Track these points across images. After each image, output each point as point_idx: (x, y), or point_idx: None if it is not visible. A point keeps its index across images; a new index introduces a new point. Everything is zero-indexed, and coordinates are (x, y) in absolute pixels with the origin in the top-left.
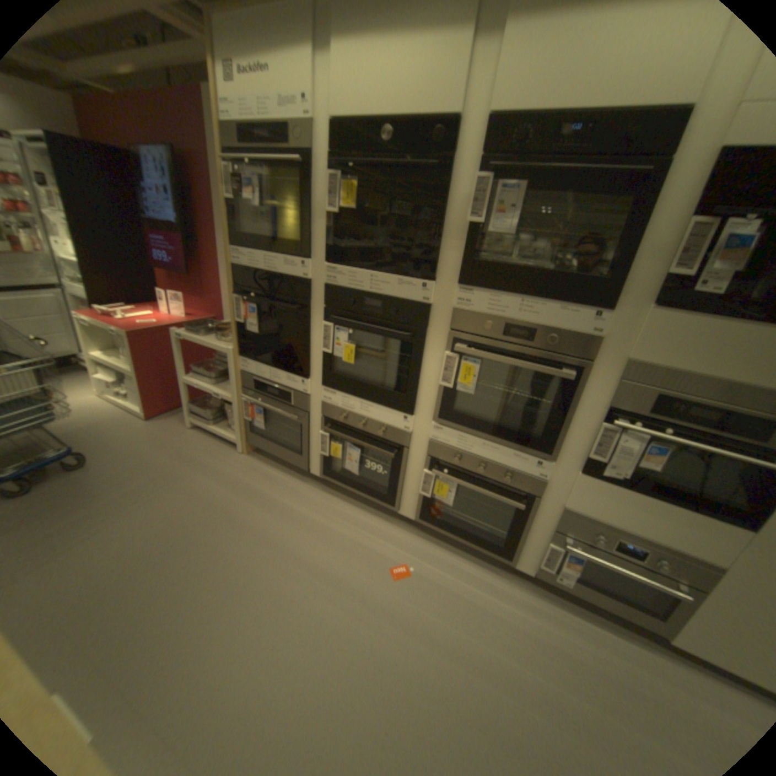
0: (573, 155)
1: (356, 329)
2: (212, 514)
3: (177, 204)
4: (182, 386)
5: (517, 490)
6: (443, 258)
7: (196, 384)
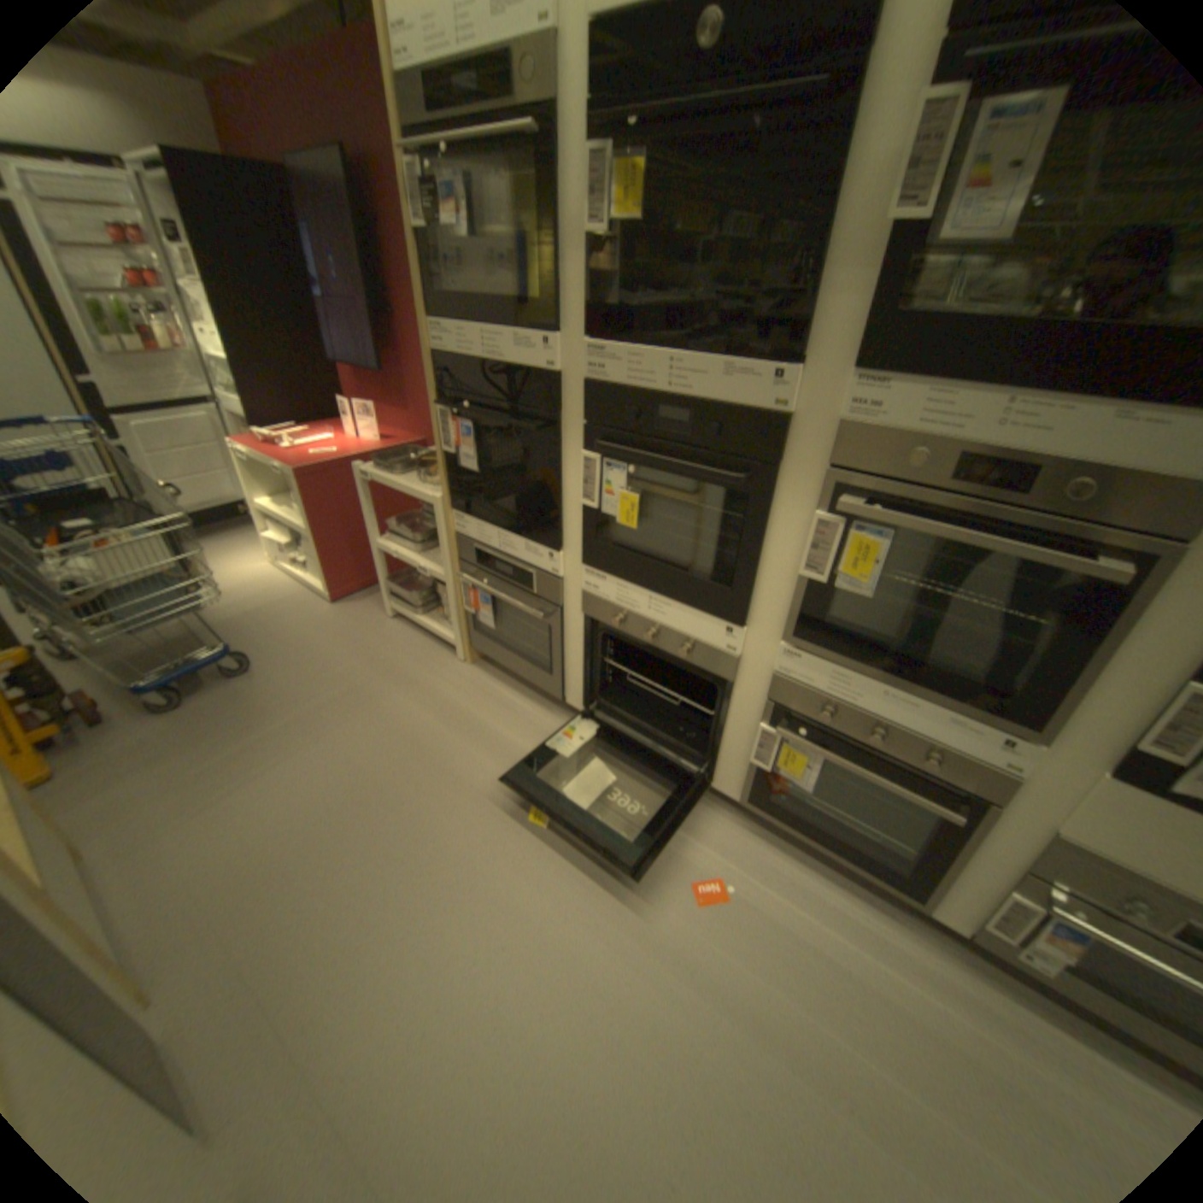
0: None
1: (643, 463)
2: (417, 759)
3: (357, 252)
4: (376, 555)
5: (951, 784)
6: (823, 311)
7: (396, 551)
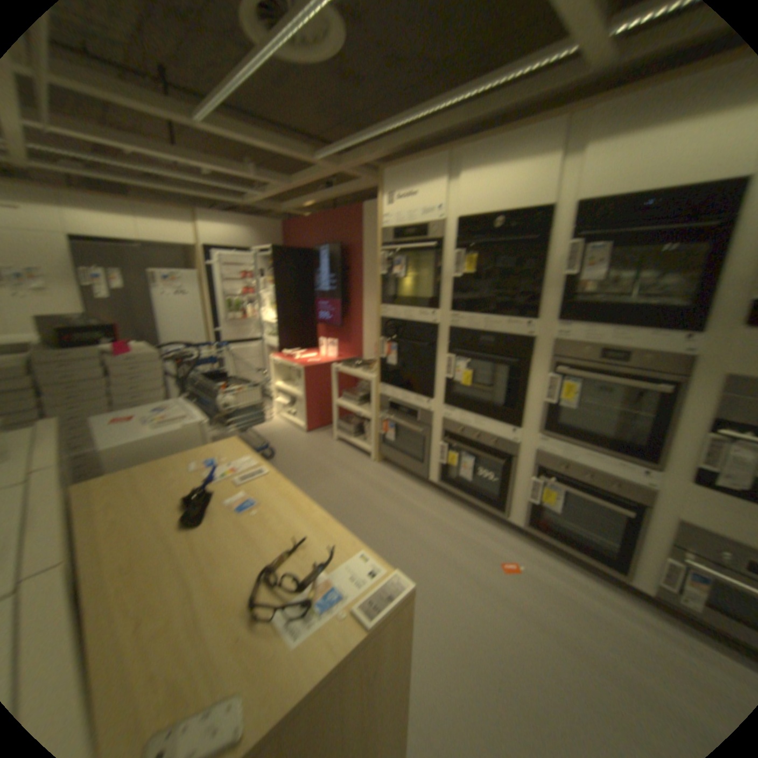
0: (647, 222)
1: (471, 360)
2: (355, 502)
3: (338, 282)
4: (333, 409)
5: (625, 501)
6: (543, 303)
7: (344, 407)
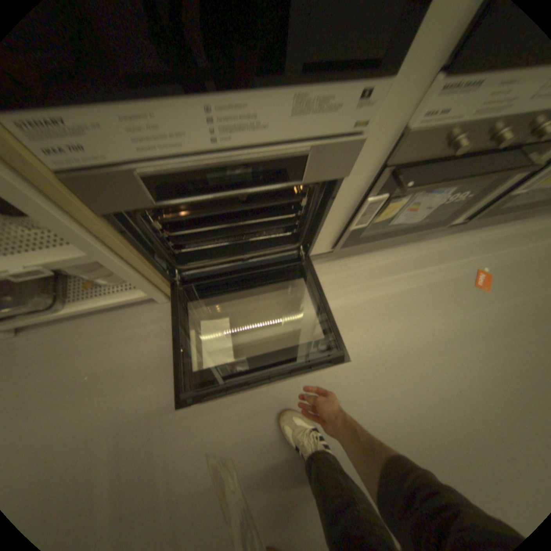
0: None
1: None
2: (265, 402)
3: None
4: None
5: None
6: None
7: None
